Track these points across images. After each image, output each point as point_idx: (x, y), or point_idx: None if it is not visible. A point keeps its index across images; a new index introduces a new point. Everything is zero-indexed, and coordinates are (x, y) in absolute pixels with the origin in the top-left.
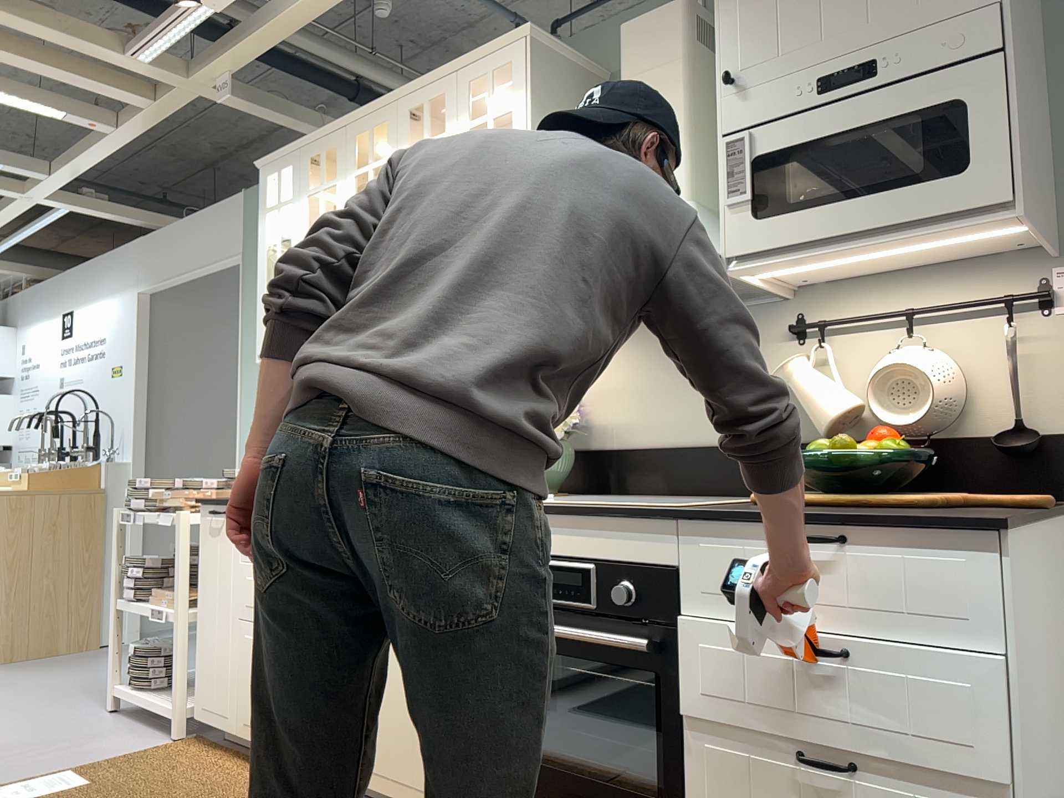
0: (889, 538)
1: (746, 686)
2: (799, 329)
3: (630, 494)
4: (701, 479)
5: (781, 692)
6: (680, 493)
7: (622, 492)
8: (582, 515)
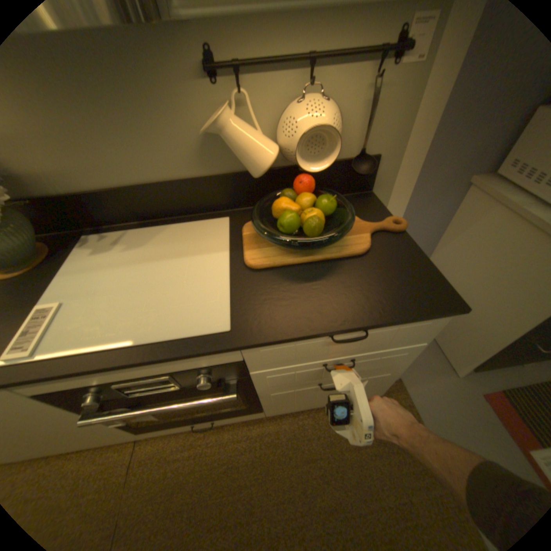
0: (393, 324)
1: (293, 380)
2: (212, 67)
3: (101, 226)
4: (159, 207)
5: (312, 376)
6: (145, 218)
7: (92, 225)
8: (138, 365)
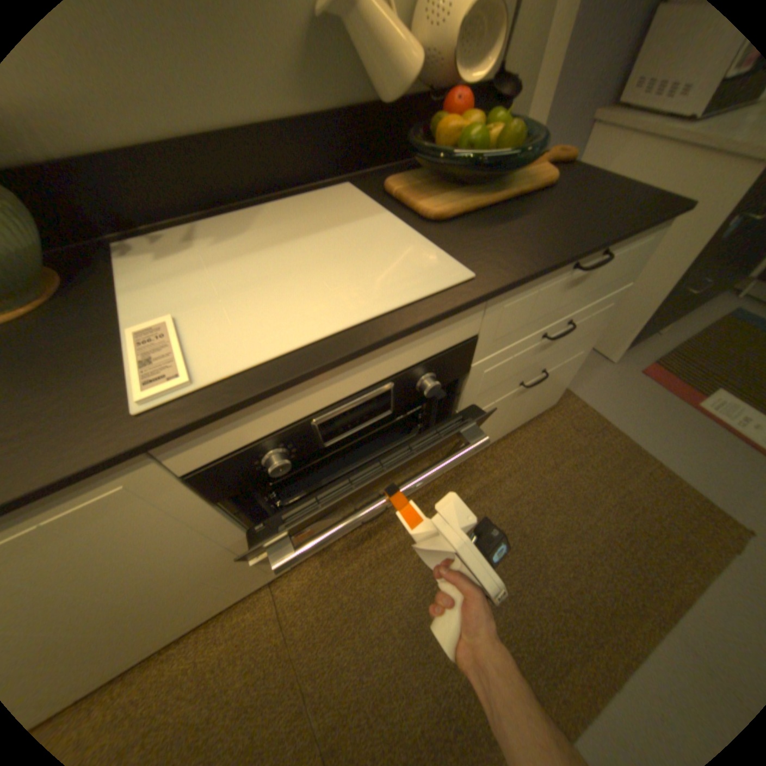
0: (629, 239)
1: (504, 375)
2: None
3: (136, 226)
4: (235, 178)
5: (523, 364)
6: (213, 203)
7: (118, 227)
8: (377, 347)
